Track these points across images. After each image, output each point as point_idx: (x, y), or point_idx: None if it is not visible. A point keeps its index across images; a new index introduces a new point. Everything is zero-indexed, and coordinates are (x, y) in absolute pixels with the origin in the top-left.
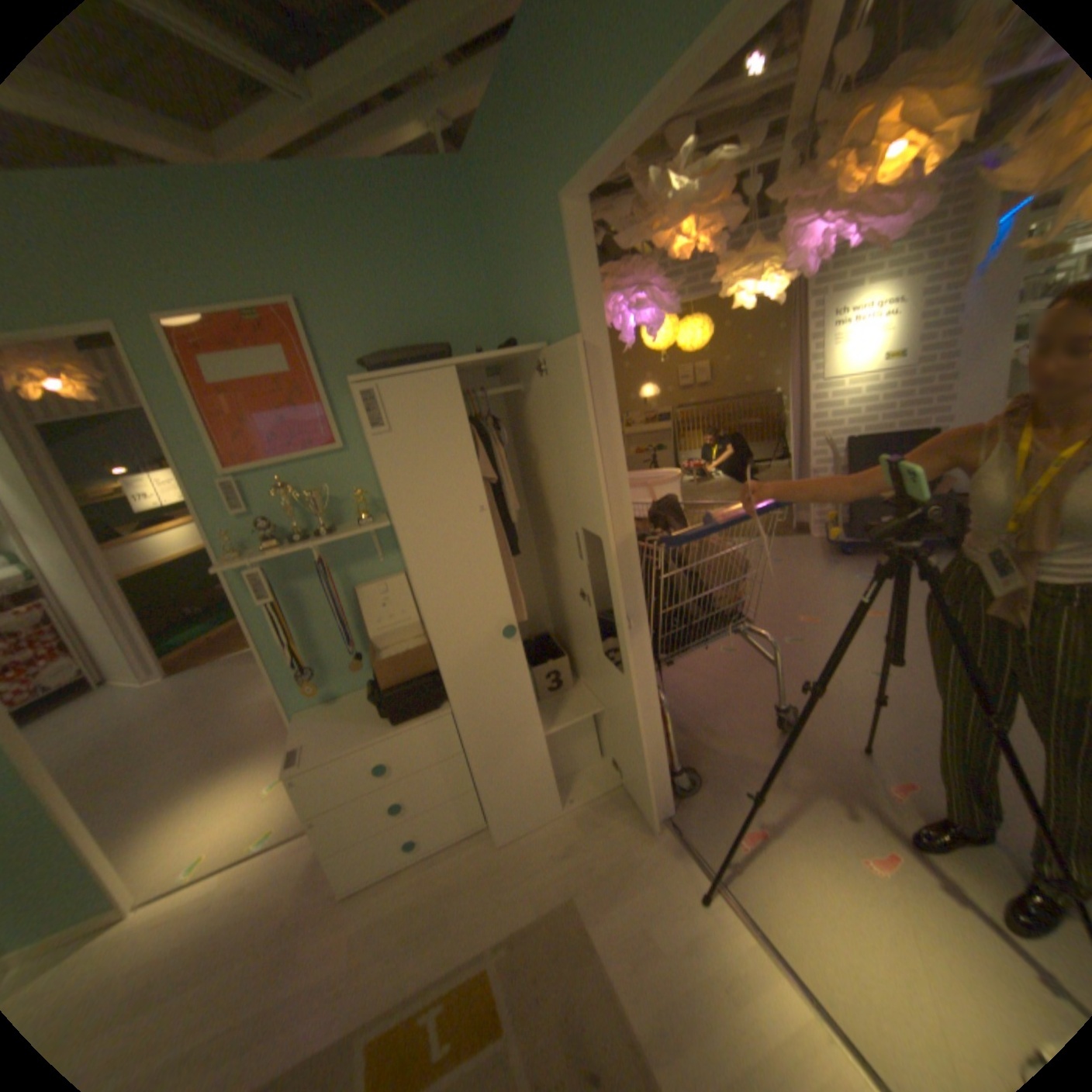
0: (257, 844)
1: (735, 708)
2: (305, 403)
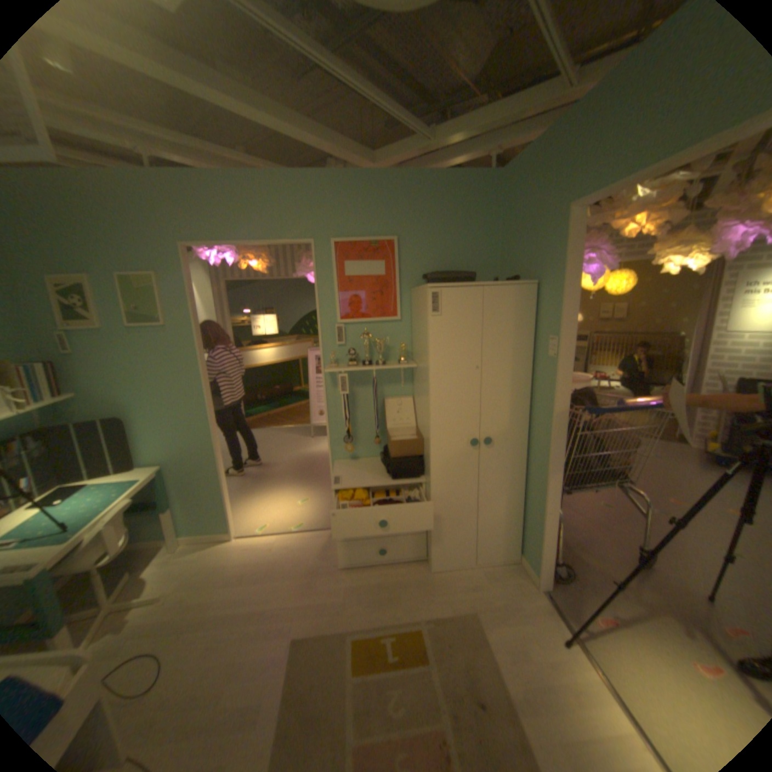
0: (295, 528)
1: (607, 542)
2: (387, 294)
